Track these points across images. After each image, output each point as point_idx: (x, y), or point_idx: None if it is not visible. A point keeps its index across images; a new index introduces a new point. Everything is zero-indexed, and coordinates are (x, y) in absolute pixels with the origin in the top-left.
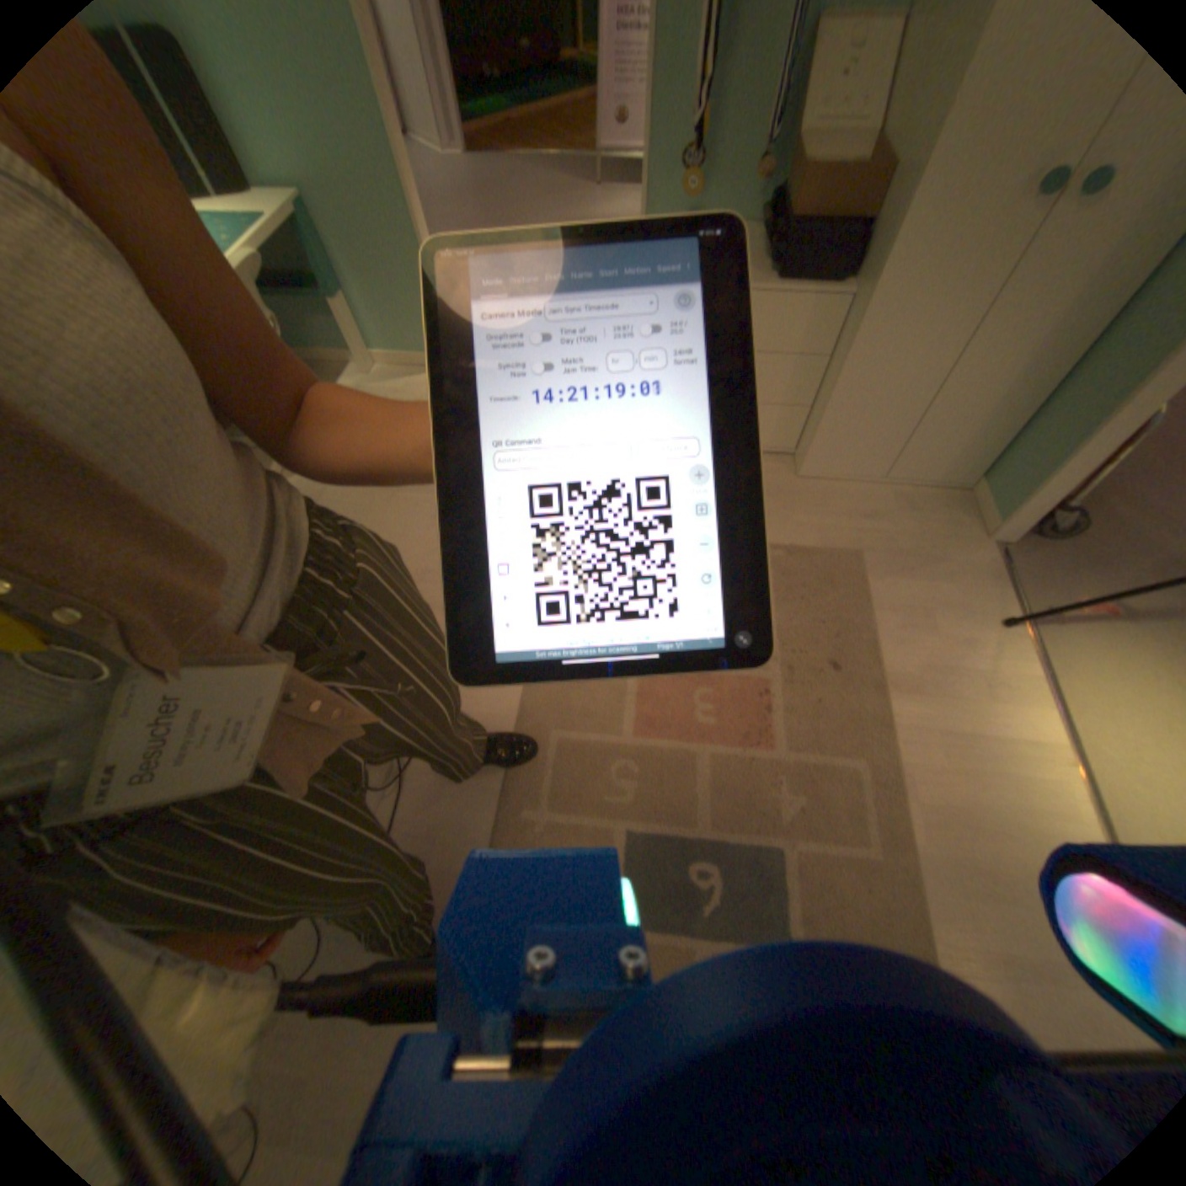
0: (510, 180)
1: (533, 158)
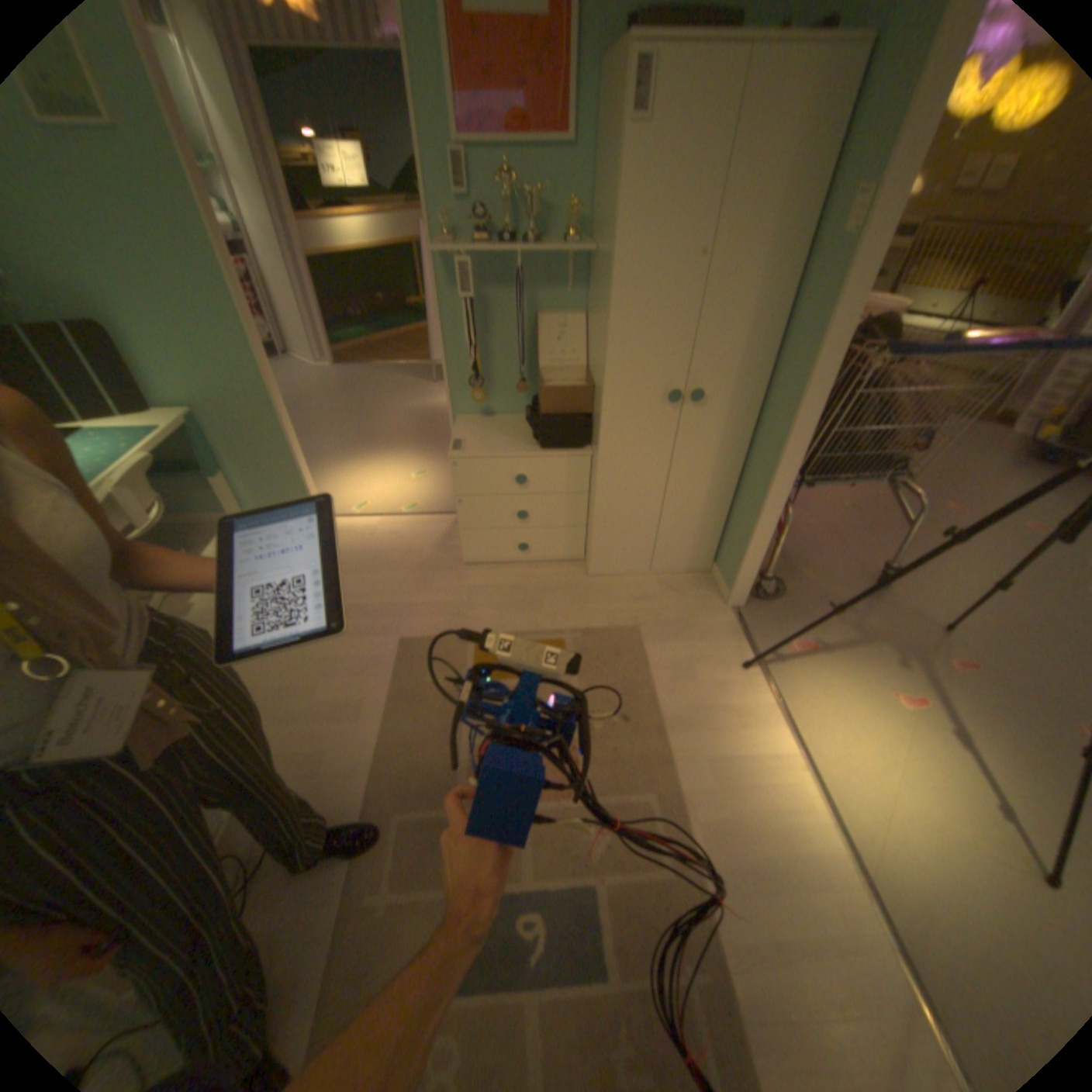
0: (368, 381)
1: (385, 366)
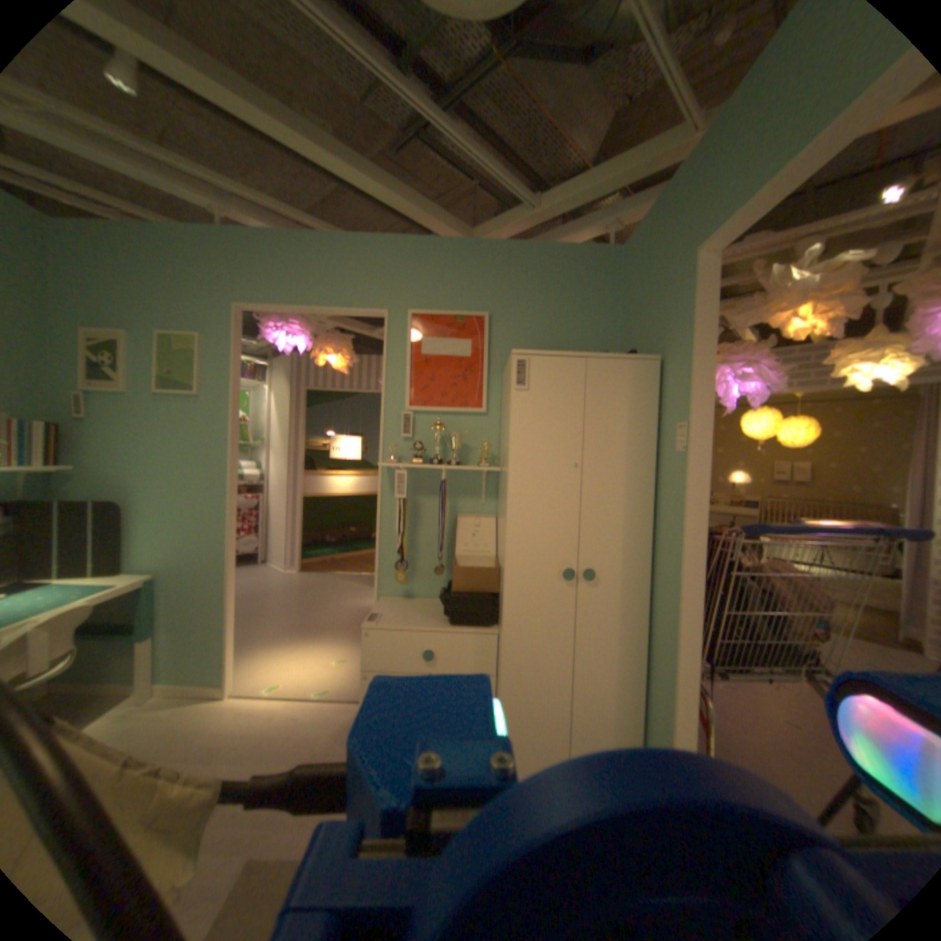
0: (323, 586)
1: (342, 577)
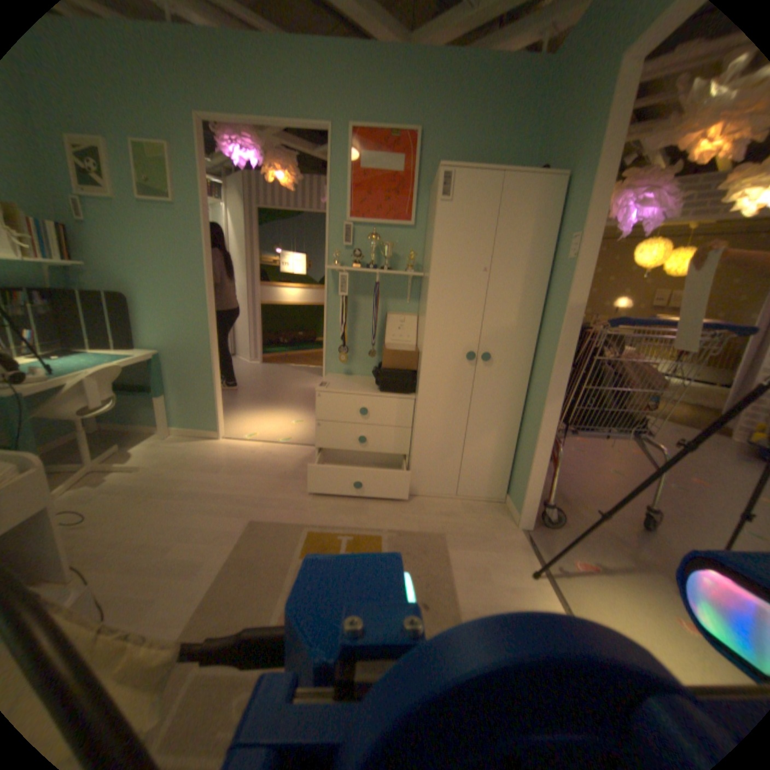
0: (280, 373)
1: (294, 368)
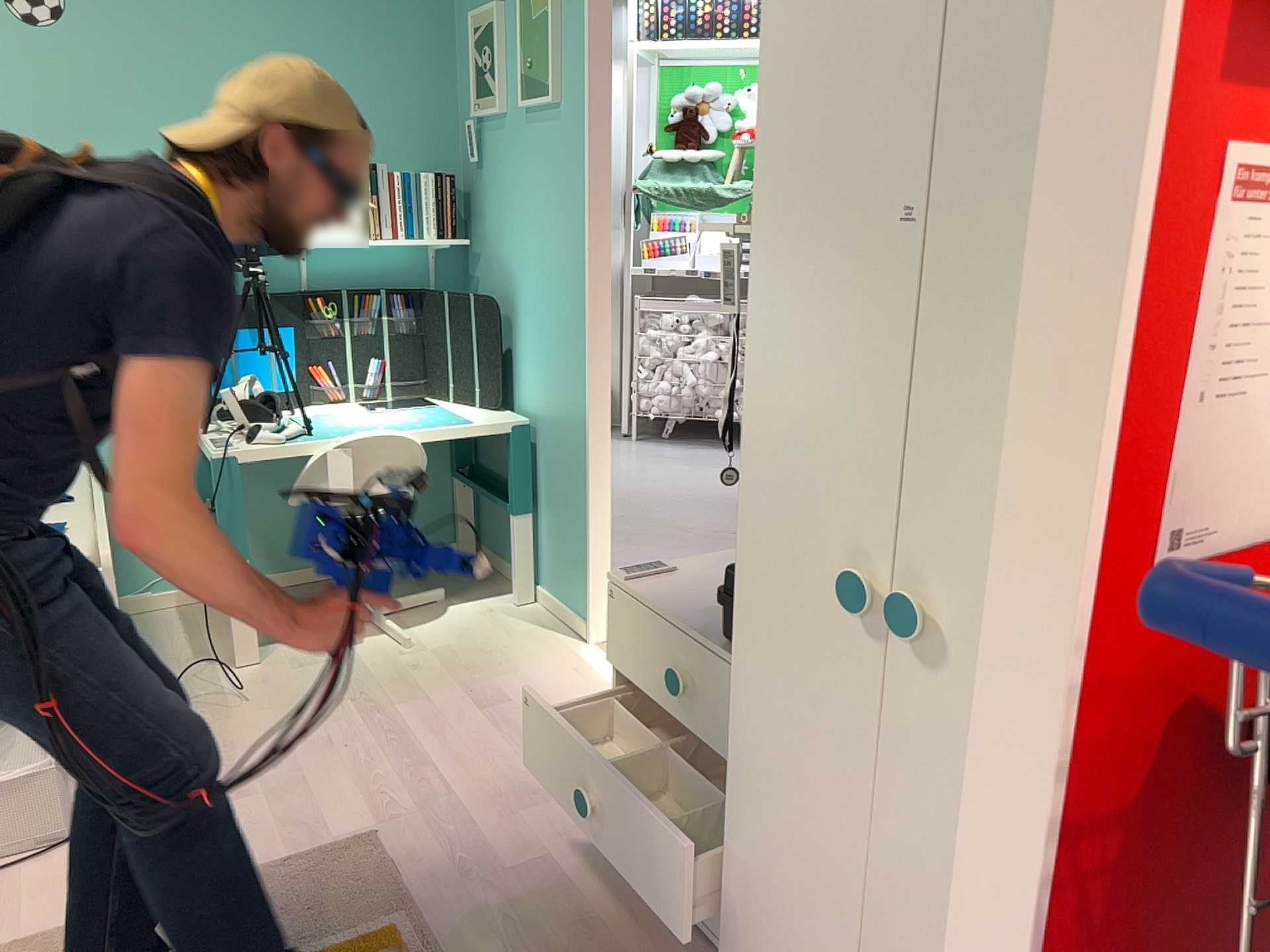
0: None
1: None
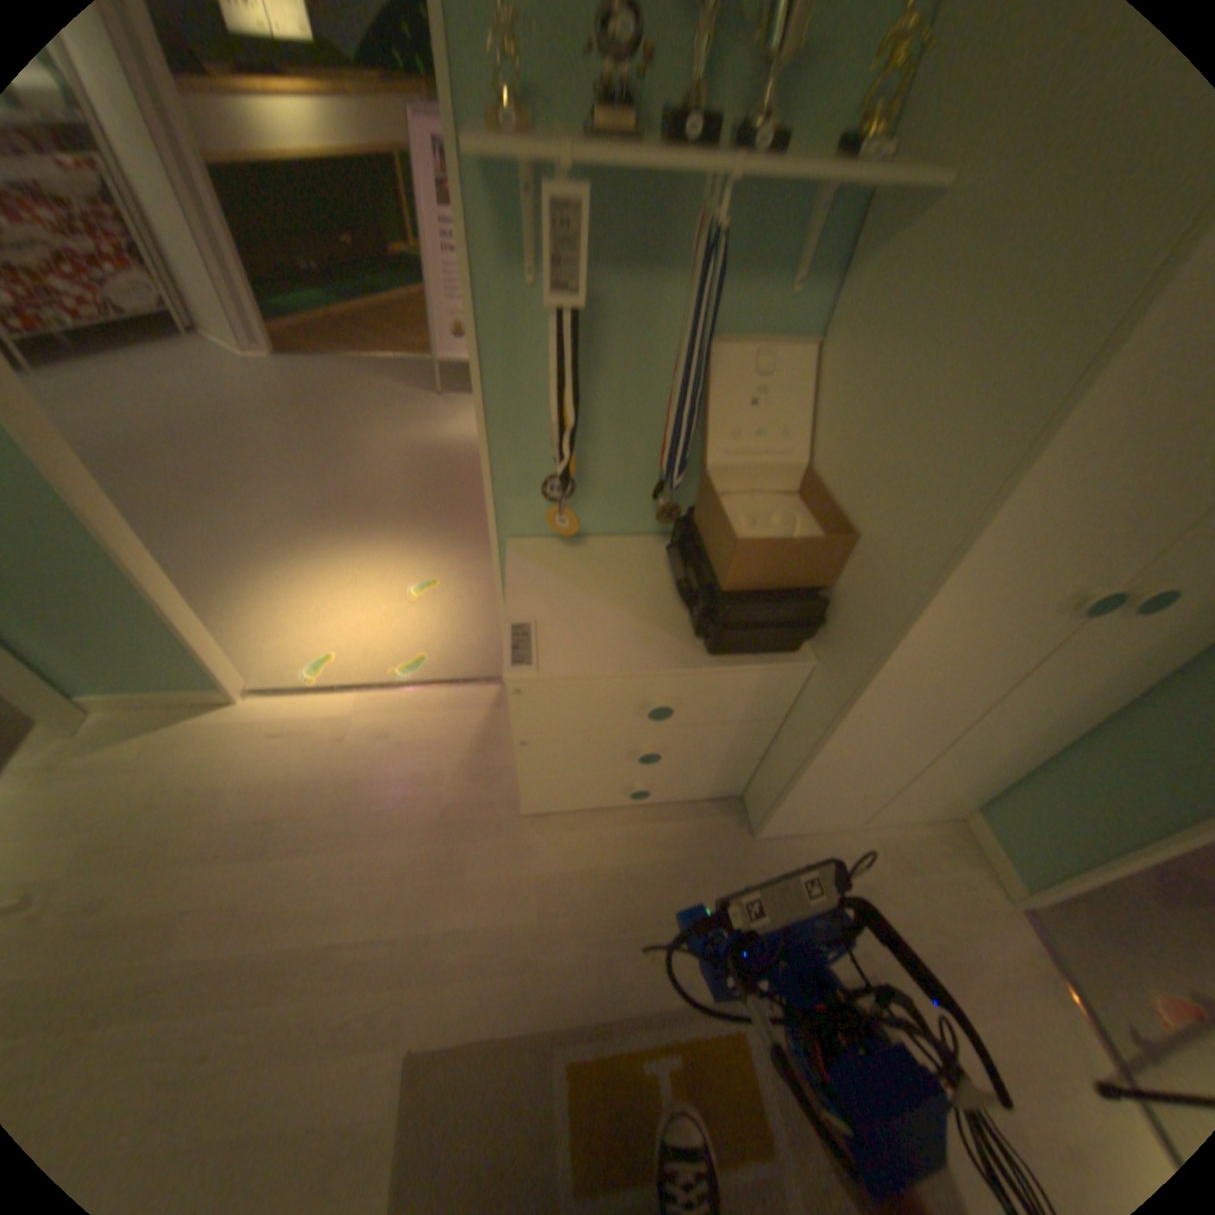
0: (330, 387)
1: (359, 360)
